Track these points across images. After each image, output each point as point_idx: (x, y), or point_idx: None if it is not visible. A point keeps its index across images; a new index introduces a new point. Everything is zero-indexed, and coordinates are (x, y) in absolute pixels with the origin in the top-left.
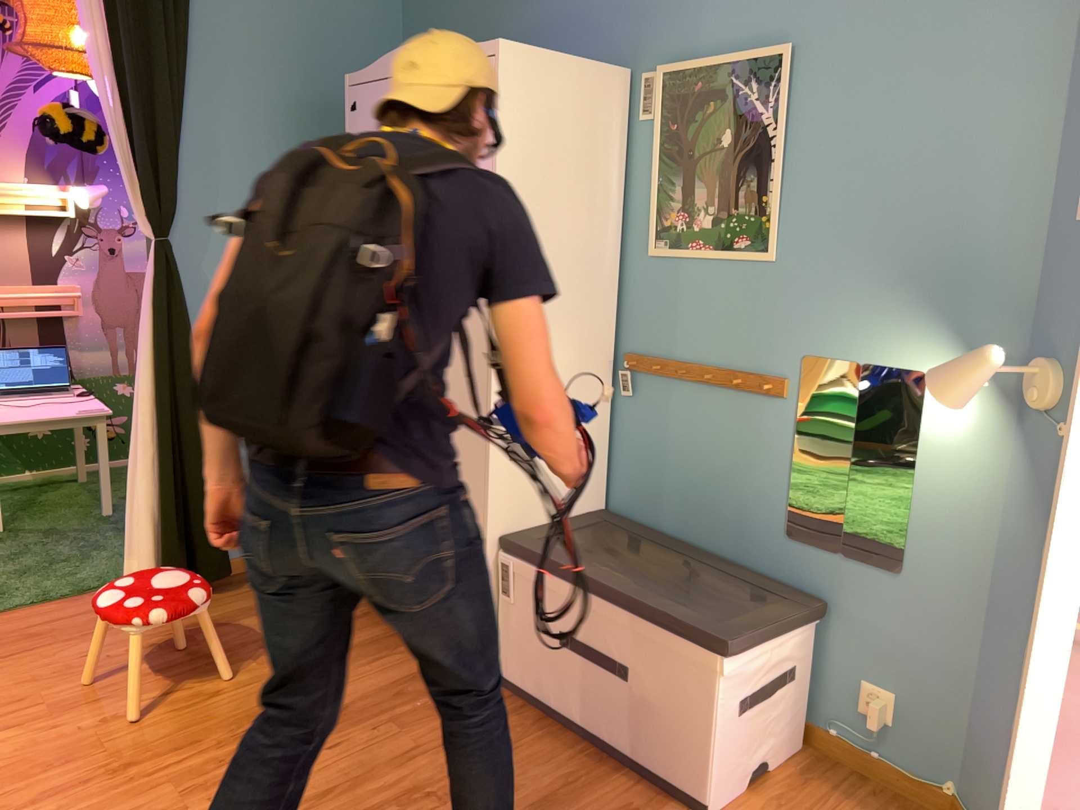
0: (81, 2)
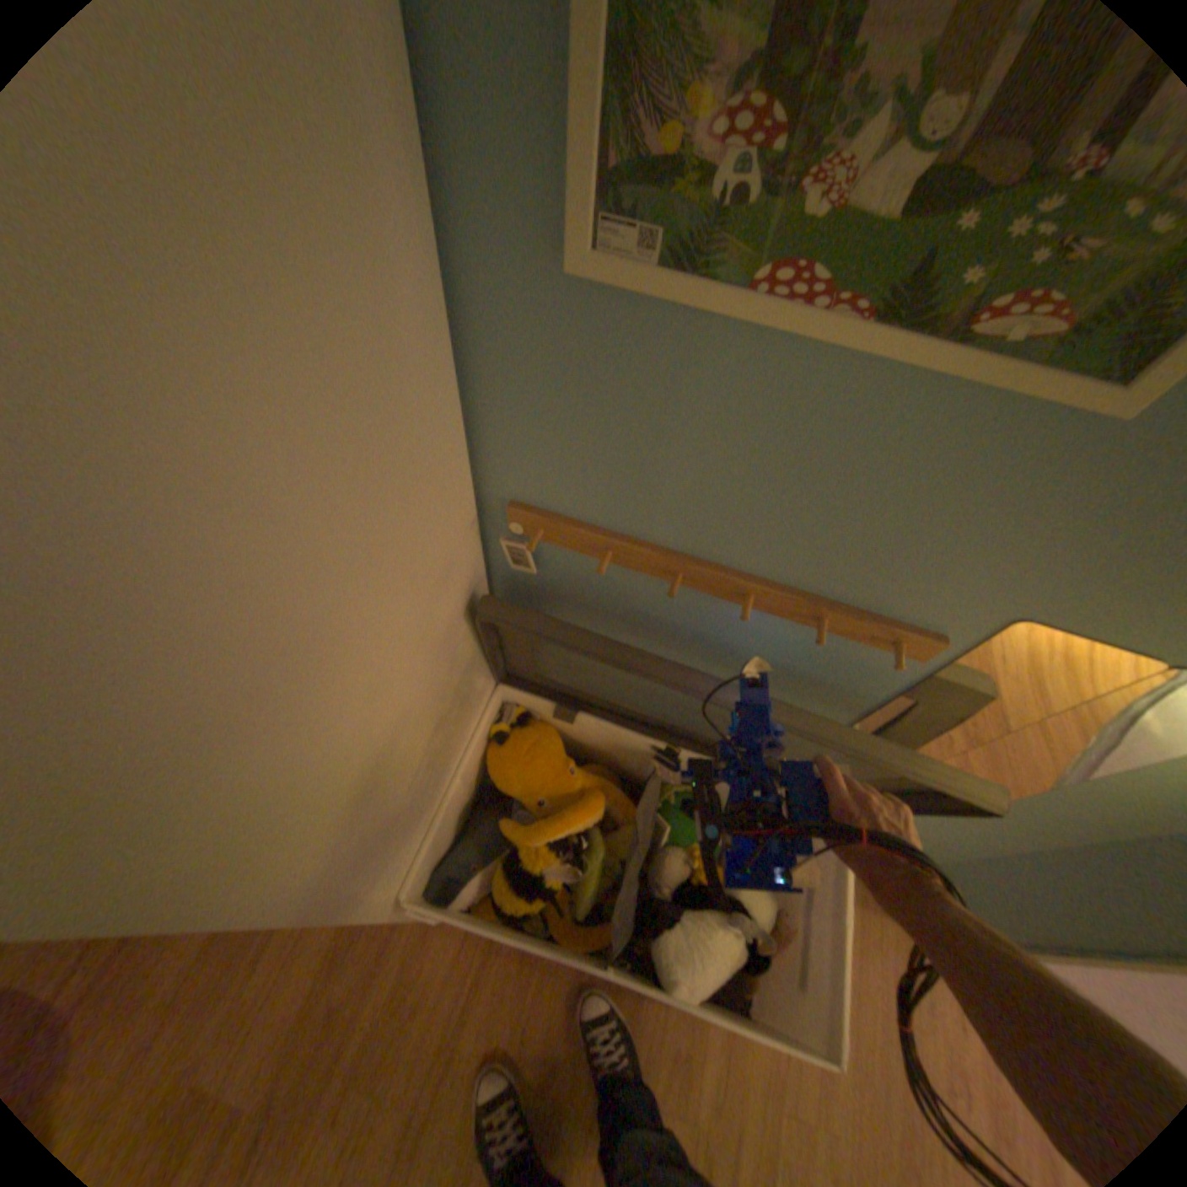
0: None
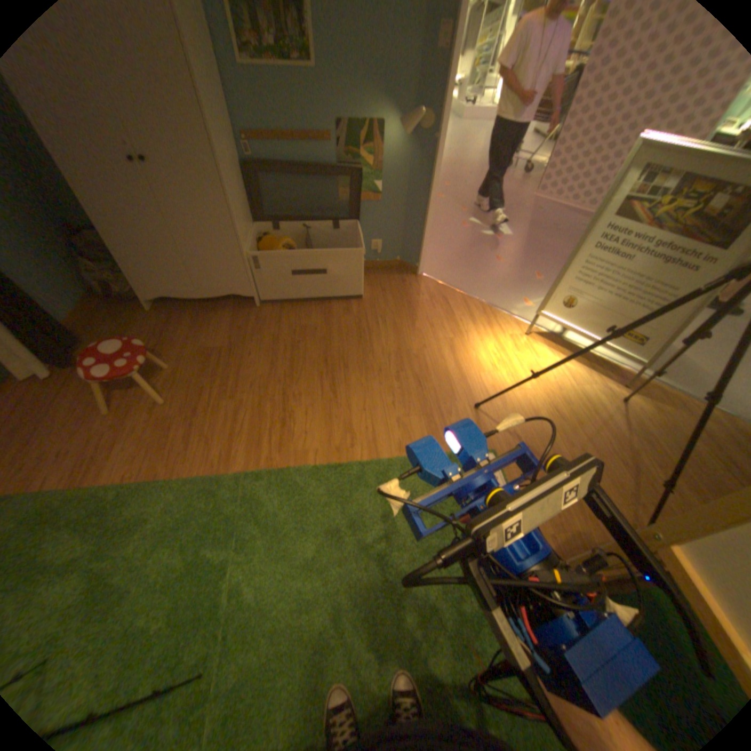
0: None
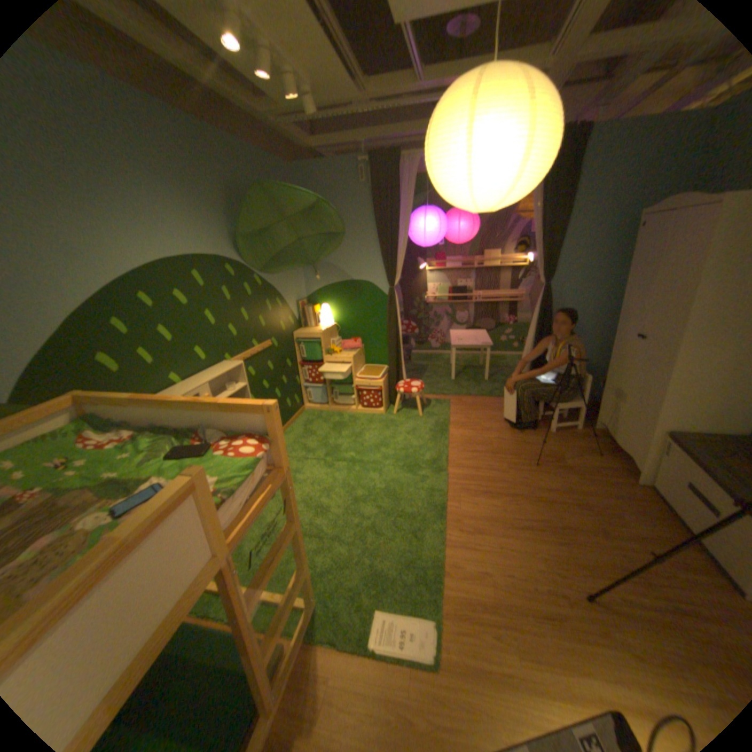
0: (537, 194)
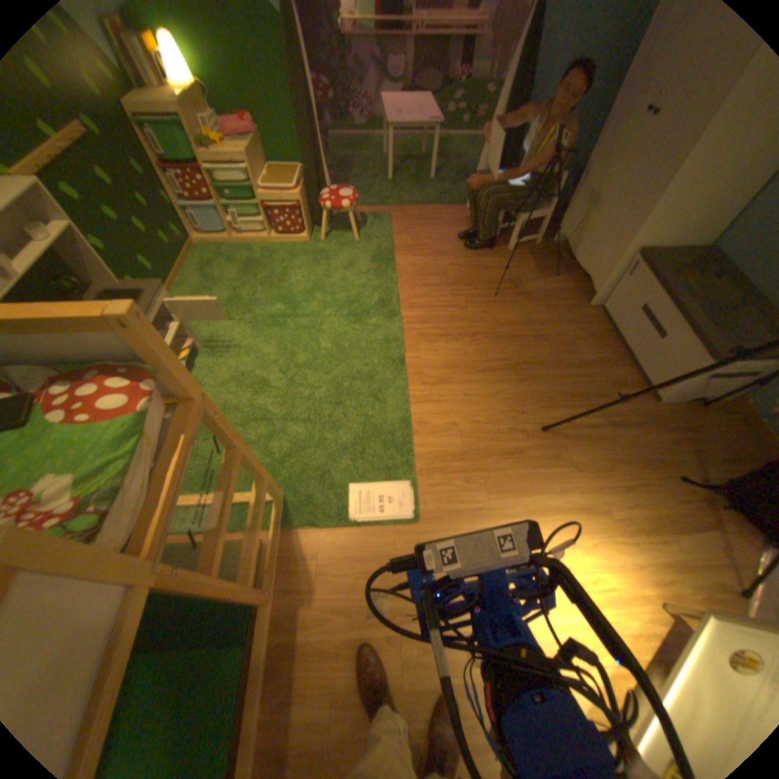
0: None
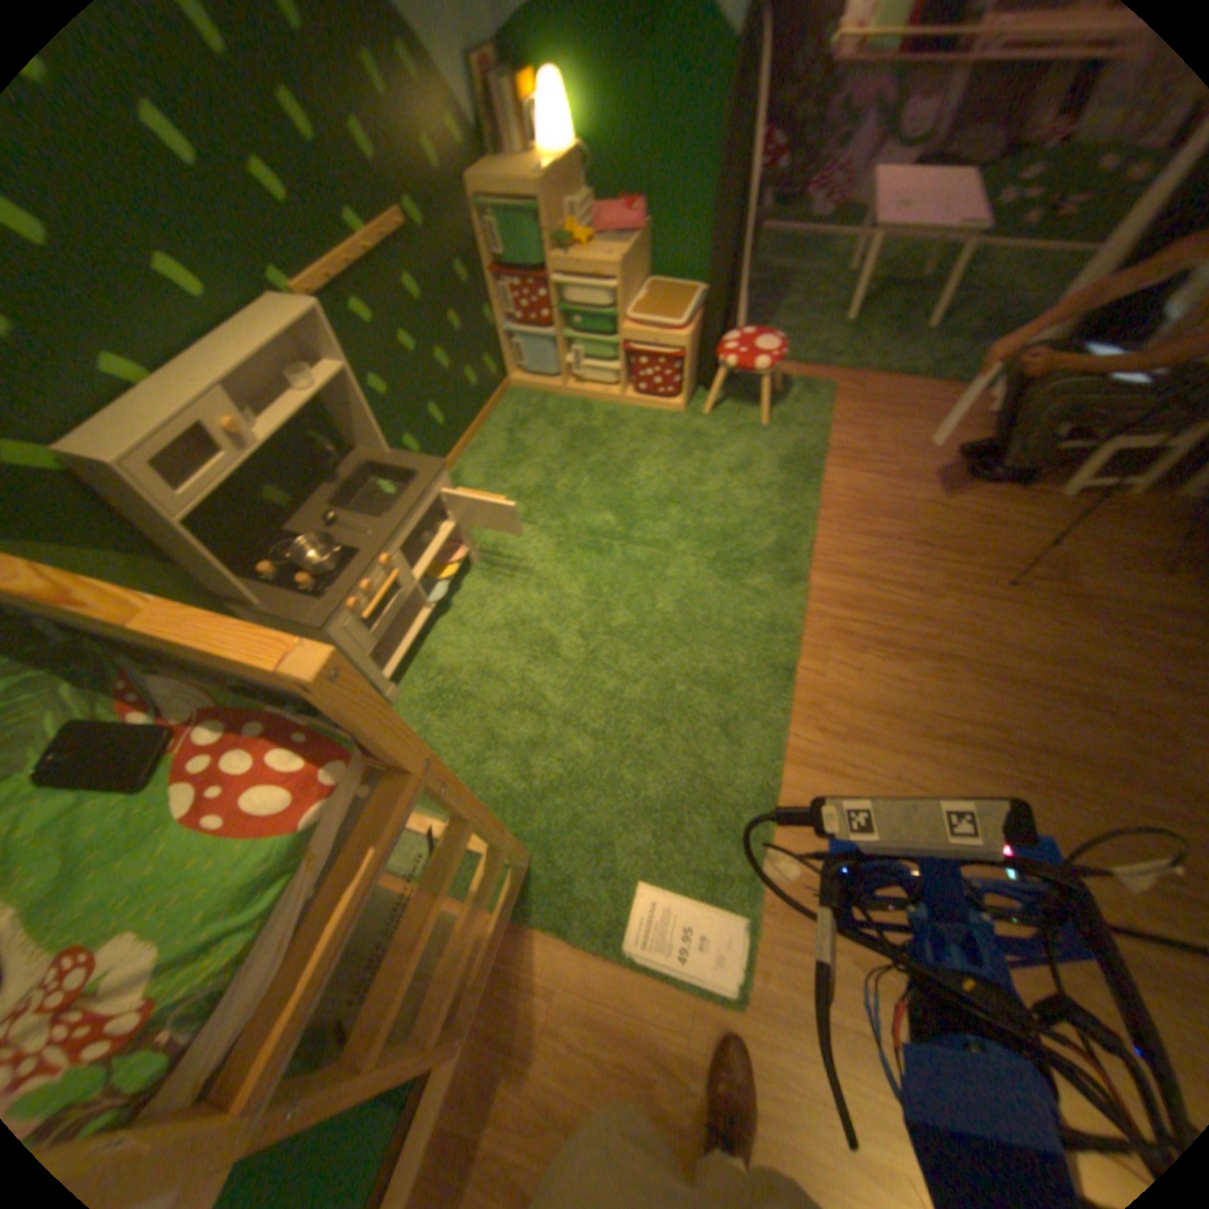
0: None
